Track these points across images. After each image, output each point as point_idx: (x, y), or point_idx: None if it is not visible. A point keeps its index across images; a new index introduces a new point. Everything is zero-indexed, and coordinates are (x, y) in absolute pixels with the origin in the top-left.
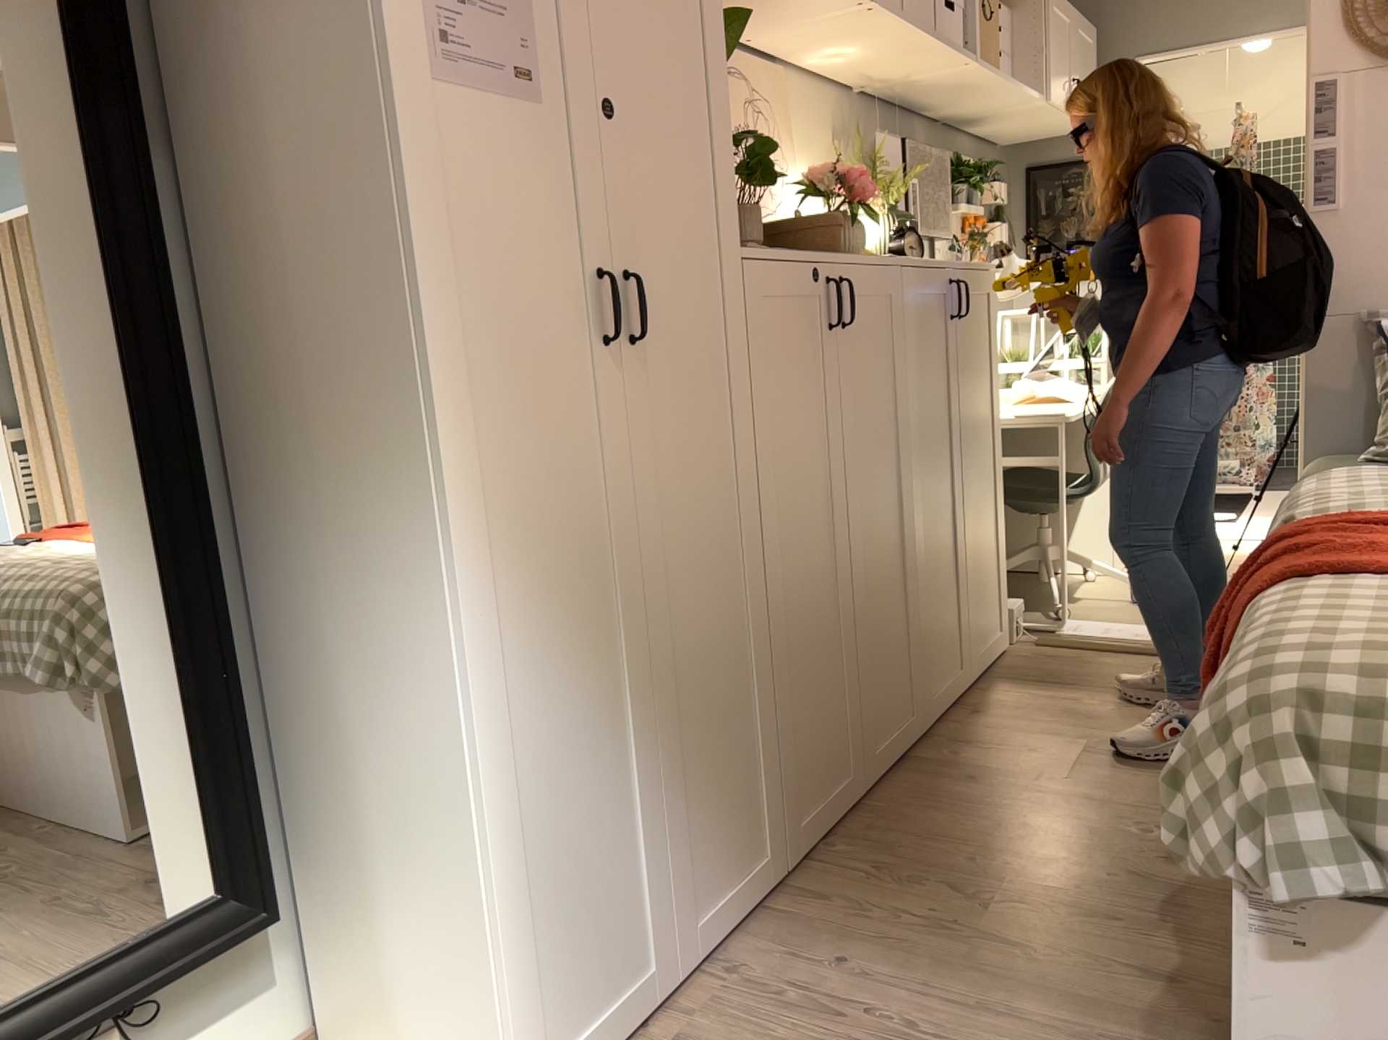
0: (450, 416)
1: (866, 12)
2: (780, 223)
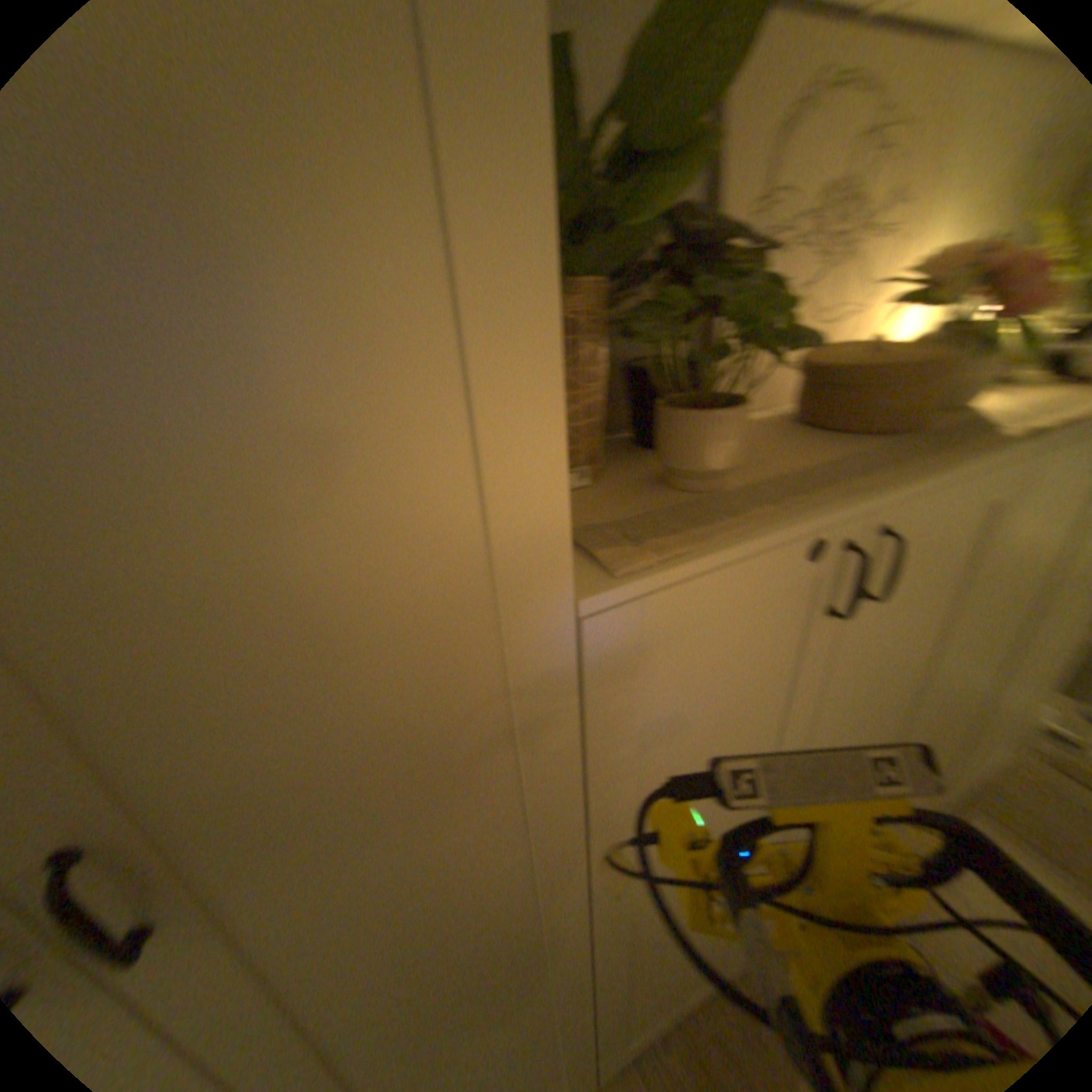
0: None
1: None
2: (838, 365)
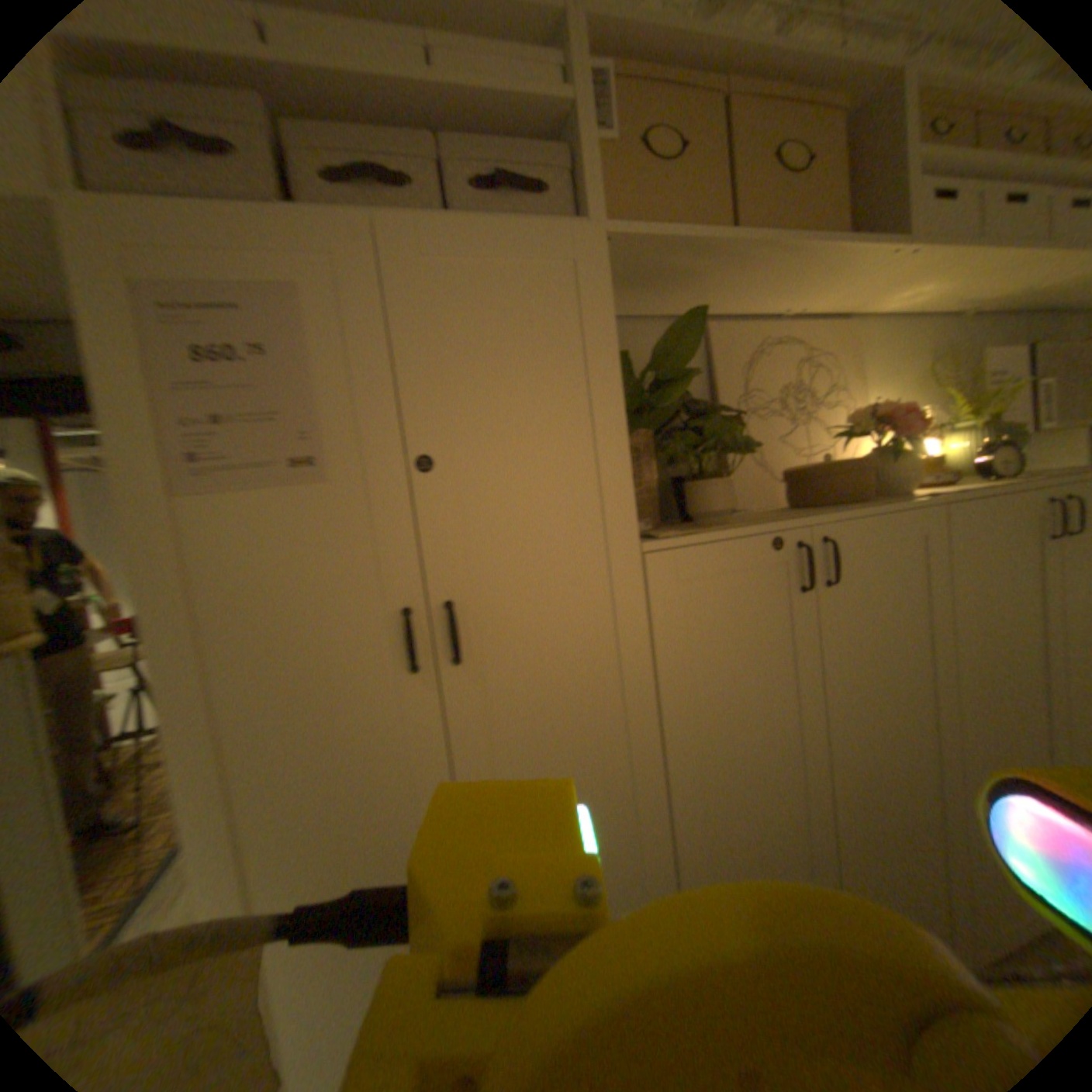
0: (196, 767)
1: (909, 248)
2: (799, 469)
